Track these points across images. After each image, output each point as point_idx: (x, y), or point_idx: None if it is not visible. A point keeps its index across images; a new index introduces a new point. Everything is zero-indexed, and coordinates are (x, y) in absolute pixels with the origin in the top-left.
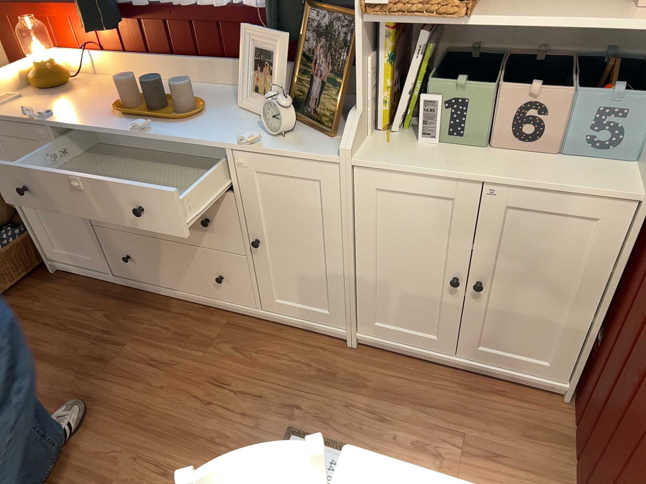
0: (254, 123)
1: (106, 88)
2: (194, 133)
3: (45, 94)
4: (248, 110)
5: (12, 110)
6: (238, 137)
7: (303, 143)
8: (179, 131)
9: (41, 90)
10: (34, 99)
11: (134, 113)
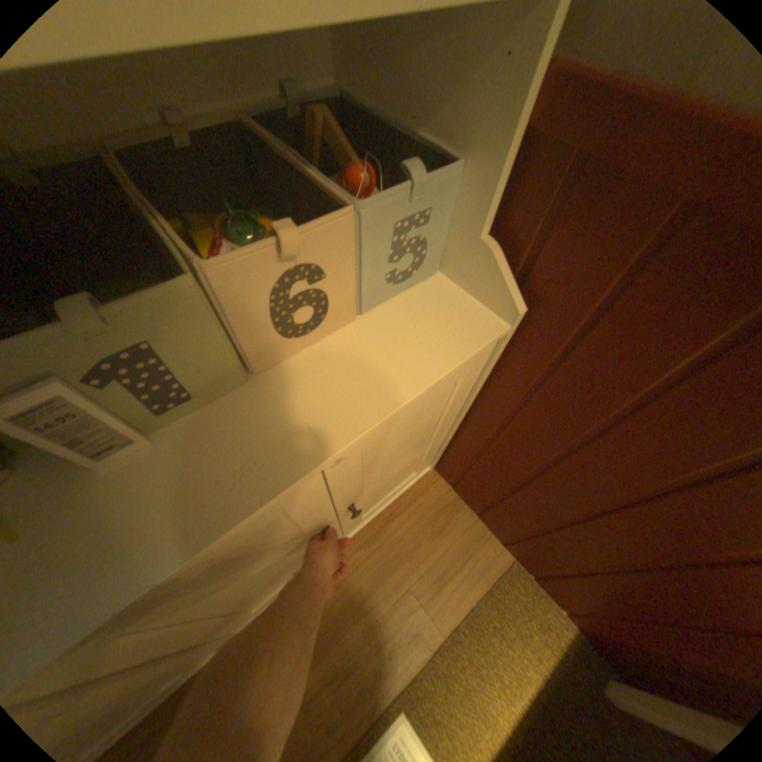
0: None
1: None
2: None
3: None
4: None
5: None
6: None
7: None
8: None
9: None
10: None
11: None
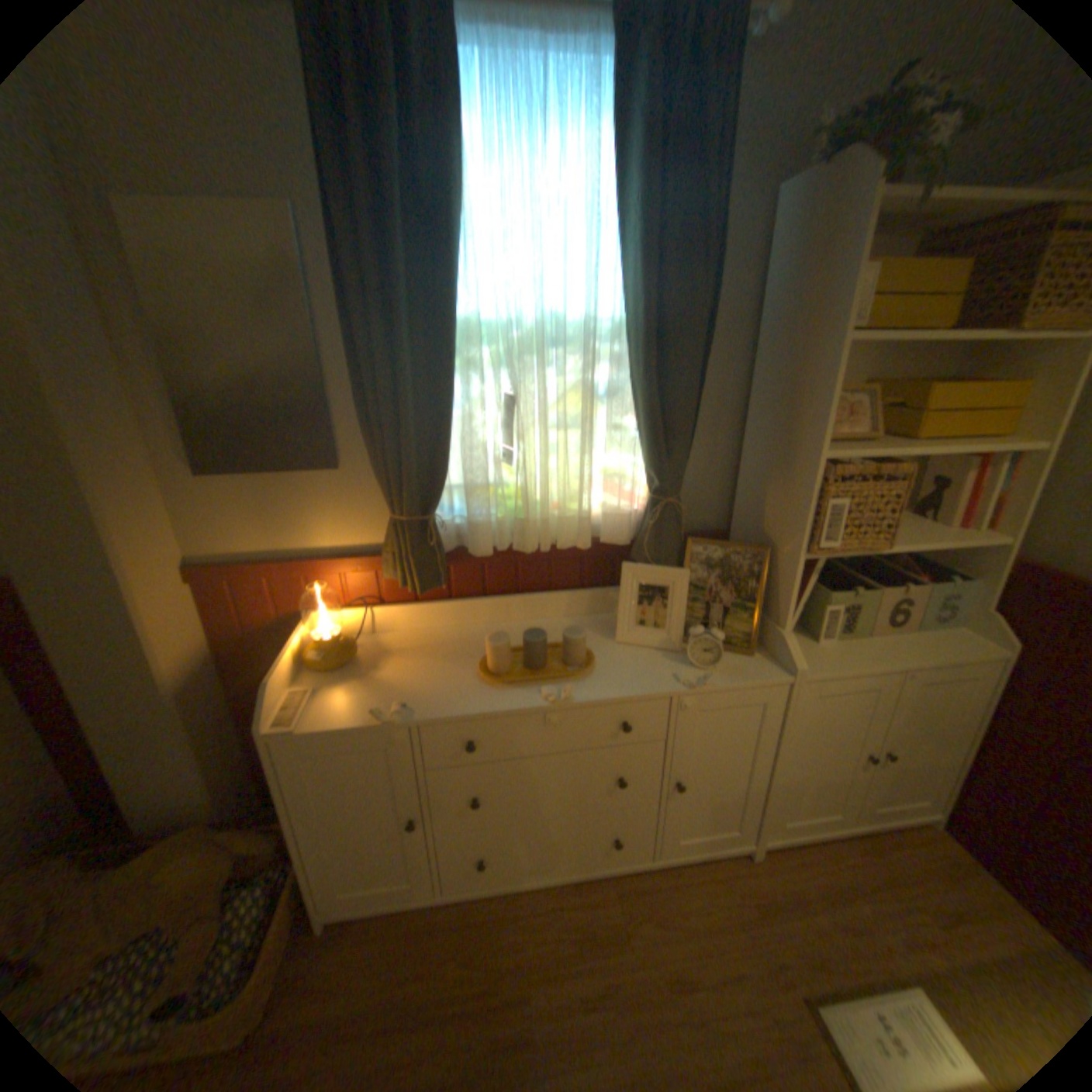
0: (660, 661)
1: (418, 651)
2: (623, 689)
3: (342, 680)
4: (631, 646)
5: (331, 717)
6: (676, 682)
7: (741, 672)
8: (605, 692)
9: (328, 674)
10: (339, 691)
11: (527, 681)
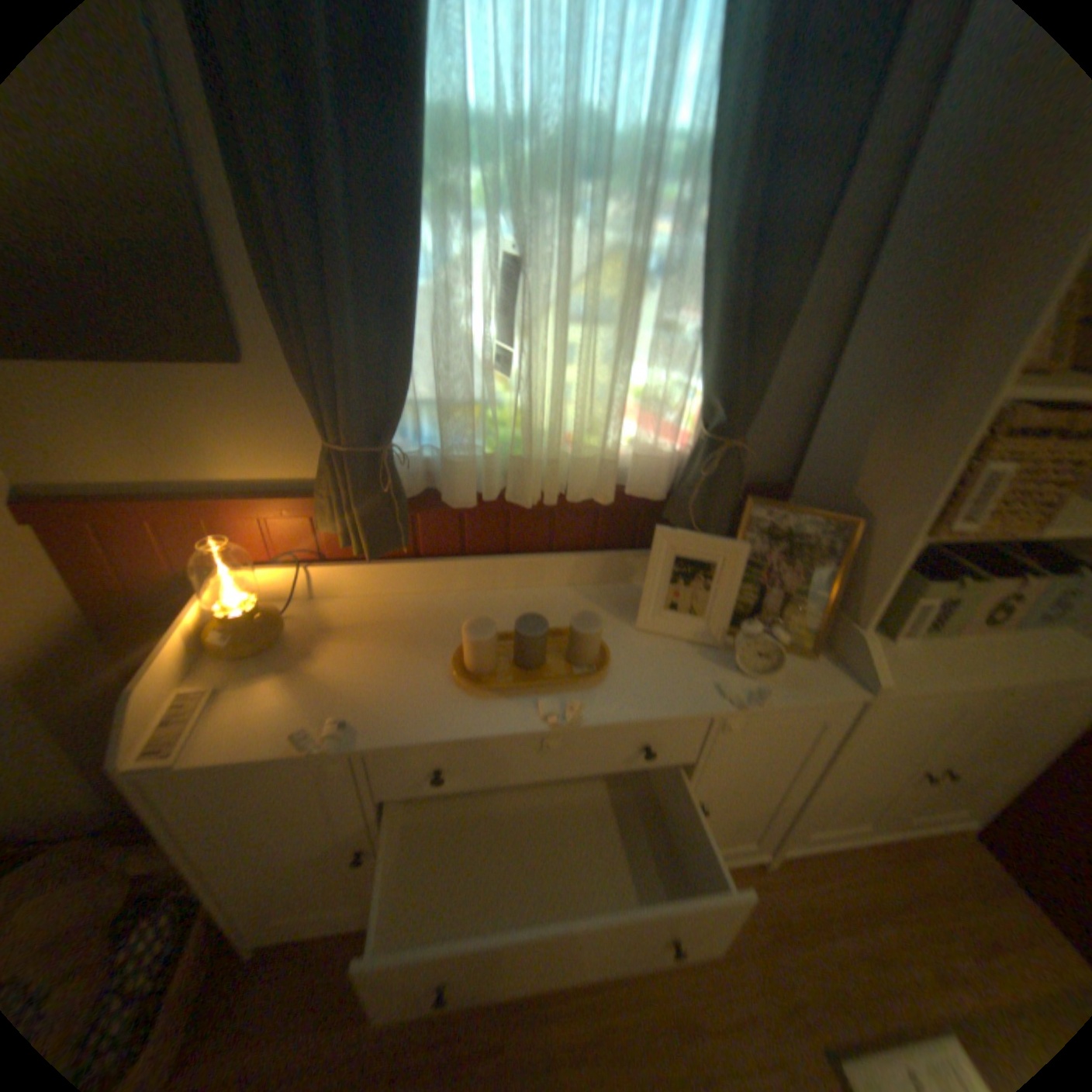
0: (696, 660)
1: (371, 630)
2: (650, 705)
3: (260, 673)
4: (657, 635)
5: (234, 738)
6: (722, 697)
7: (804, 684)
8: (626, 709)
9: (240, 663)
10: (252, 693)
11: (520, 690)
